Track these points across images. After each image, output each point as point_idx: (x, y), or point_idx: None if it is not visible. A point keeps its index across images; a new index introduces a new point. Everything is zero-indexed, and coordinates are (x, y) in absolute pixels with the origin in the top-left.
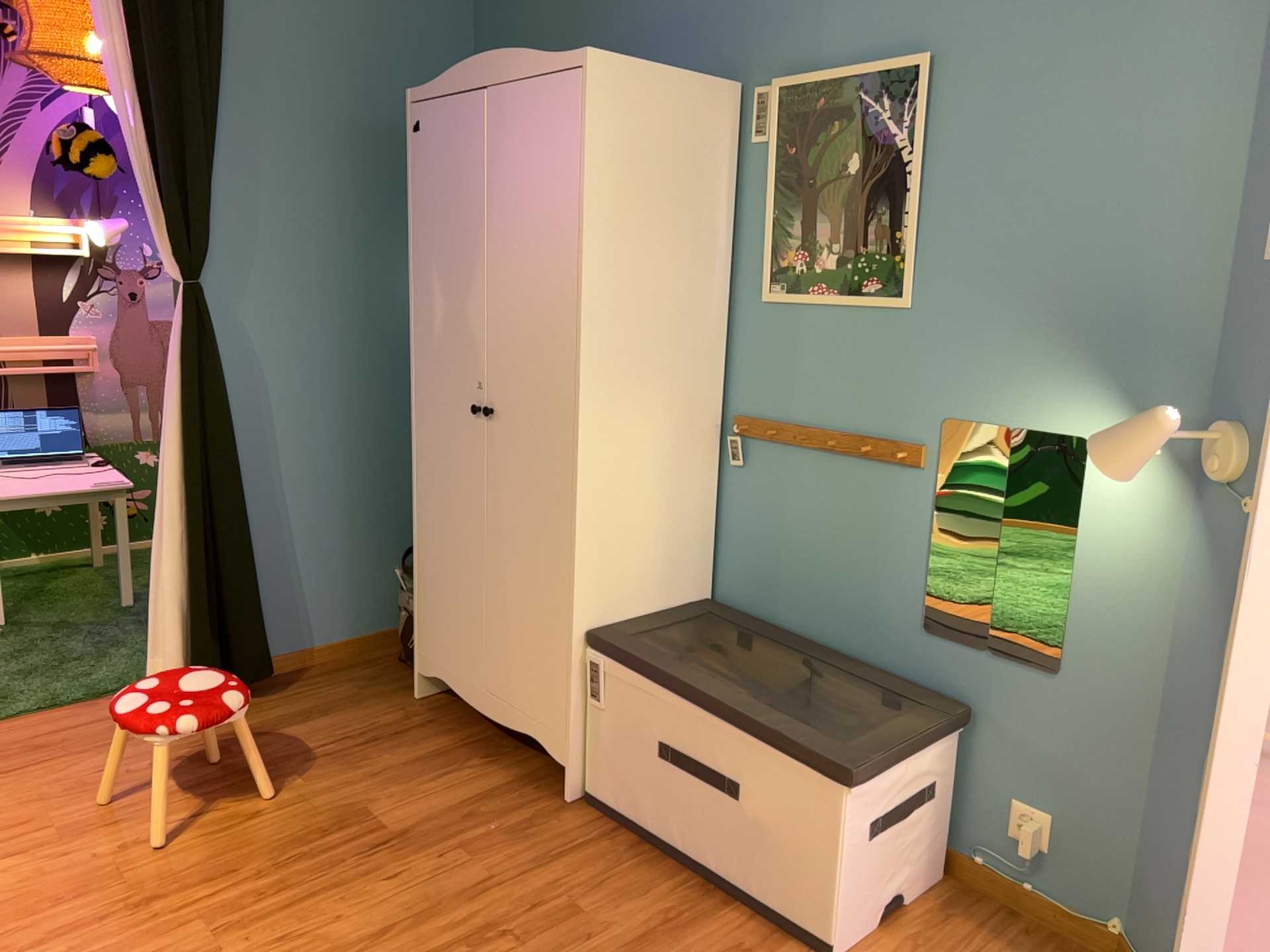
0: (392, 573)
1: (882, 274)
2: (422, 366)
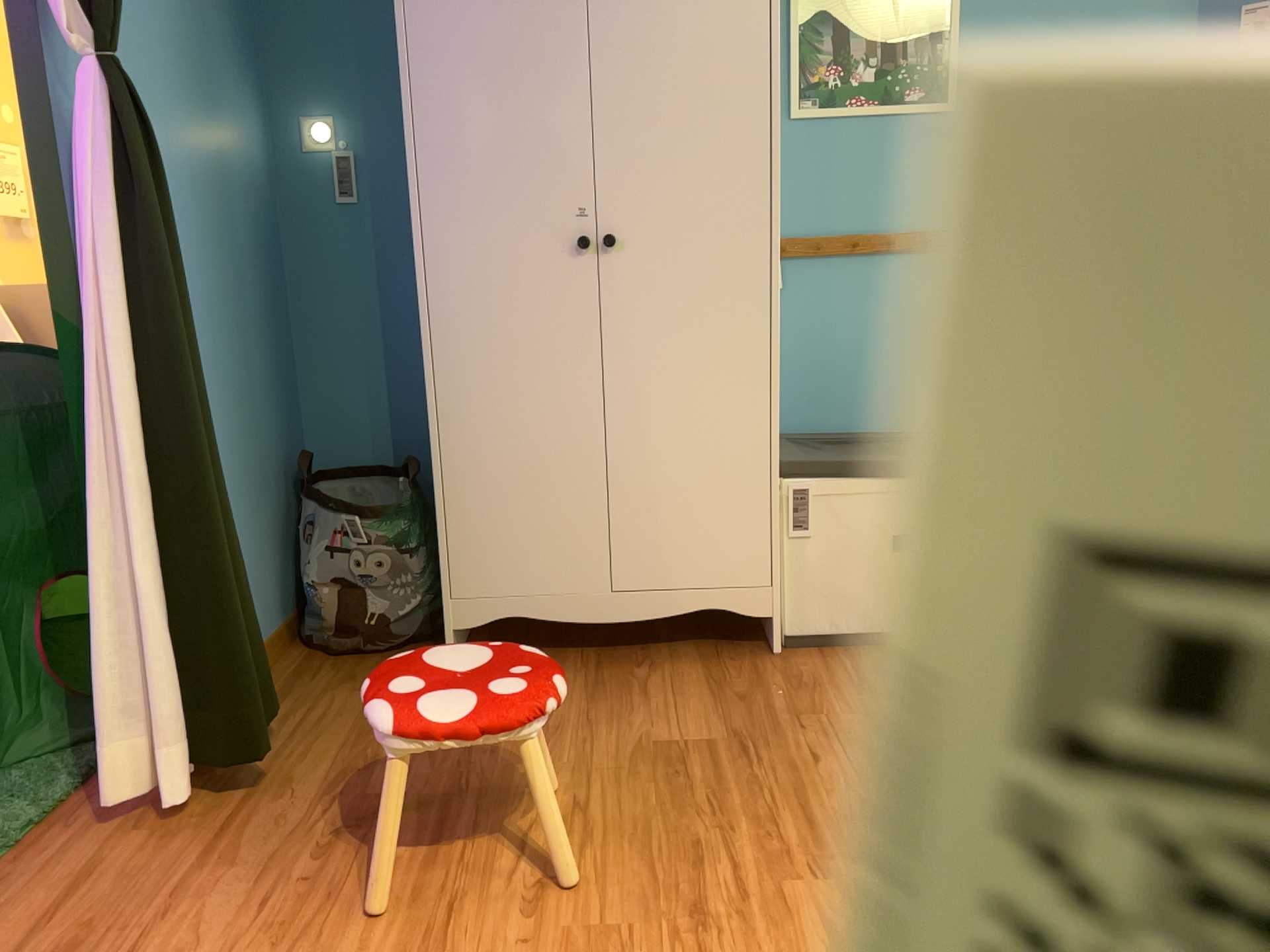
0: (271, 548)
1: (925, 83)
2: (443, 209)
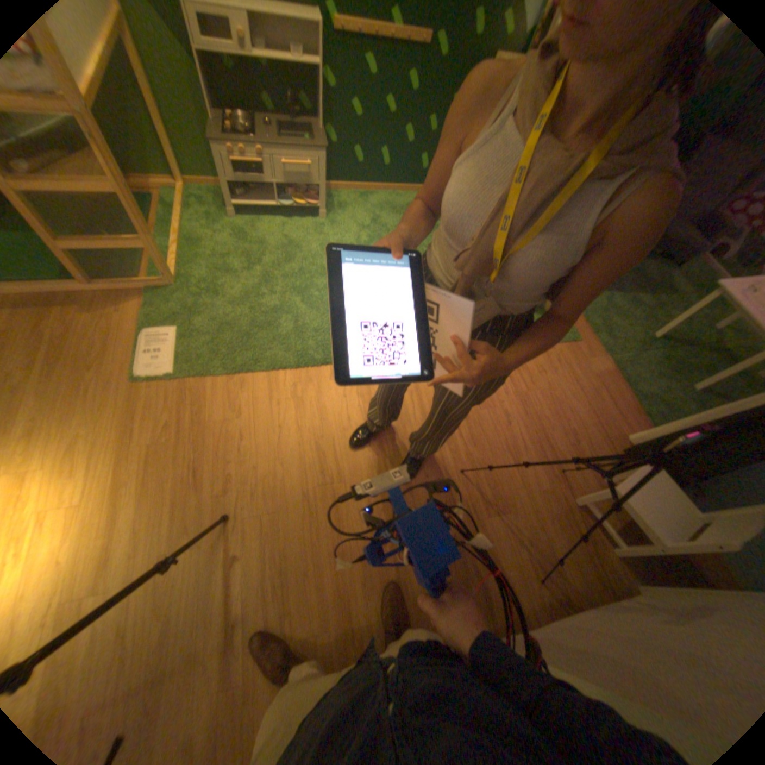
0: None
1: None
2: None
